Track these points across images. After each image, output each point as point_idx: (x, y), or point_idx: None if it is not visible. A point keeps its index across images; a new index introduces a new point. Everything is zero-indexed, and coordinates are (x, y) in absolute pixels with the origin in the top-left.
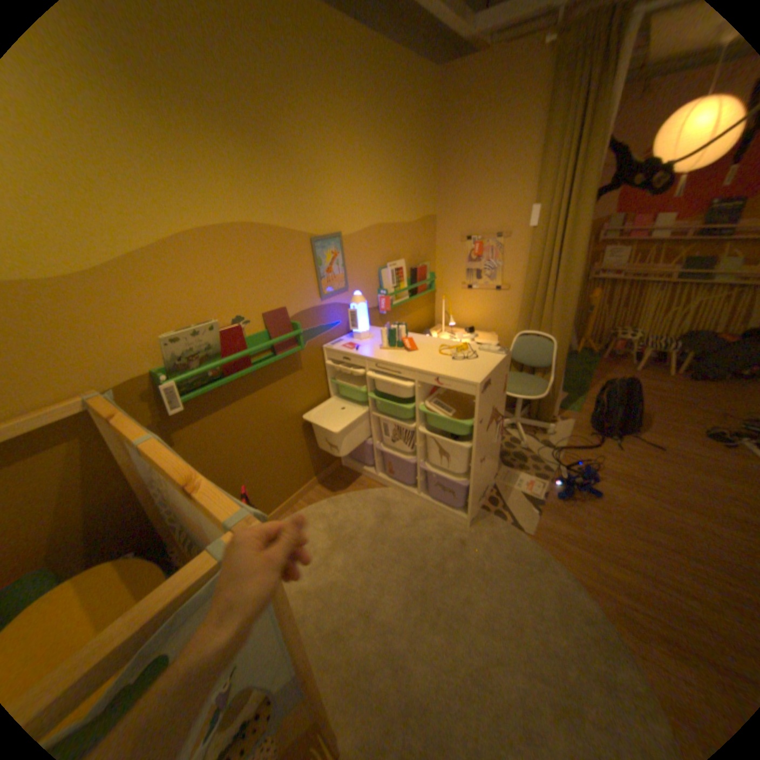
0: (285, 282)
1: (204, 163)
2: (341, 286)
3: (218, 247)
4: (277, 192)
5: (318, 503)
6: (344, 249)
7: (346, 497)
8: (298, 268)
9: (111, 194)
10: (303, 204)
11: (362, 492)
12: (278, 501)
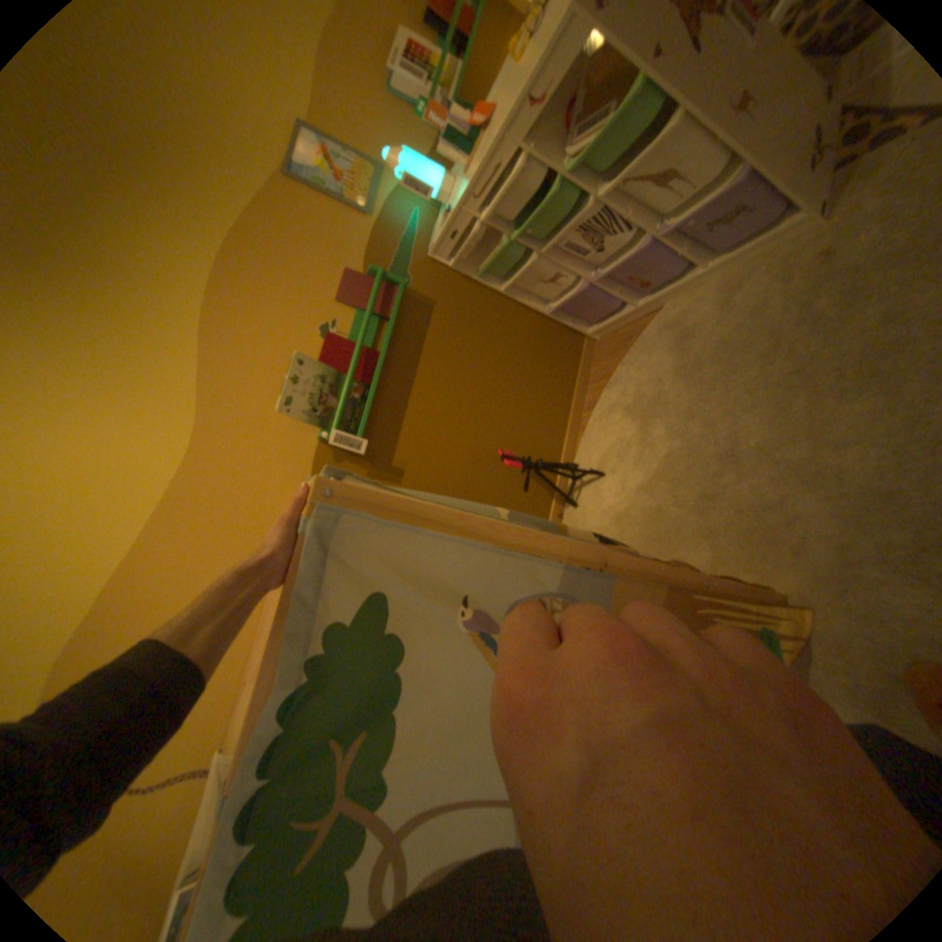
0: (315, 246)
1: (135, 244)
2: (369, 170)
3: (233, 294)
4: (201, 178)
5: (601, 398)
6: (323, 129)
7: (624, 364)
8: (310, 216)
9: (133, 353)
10: (231, 150)
11: (639, 341)
12: (559, 432)
